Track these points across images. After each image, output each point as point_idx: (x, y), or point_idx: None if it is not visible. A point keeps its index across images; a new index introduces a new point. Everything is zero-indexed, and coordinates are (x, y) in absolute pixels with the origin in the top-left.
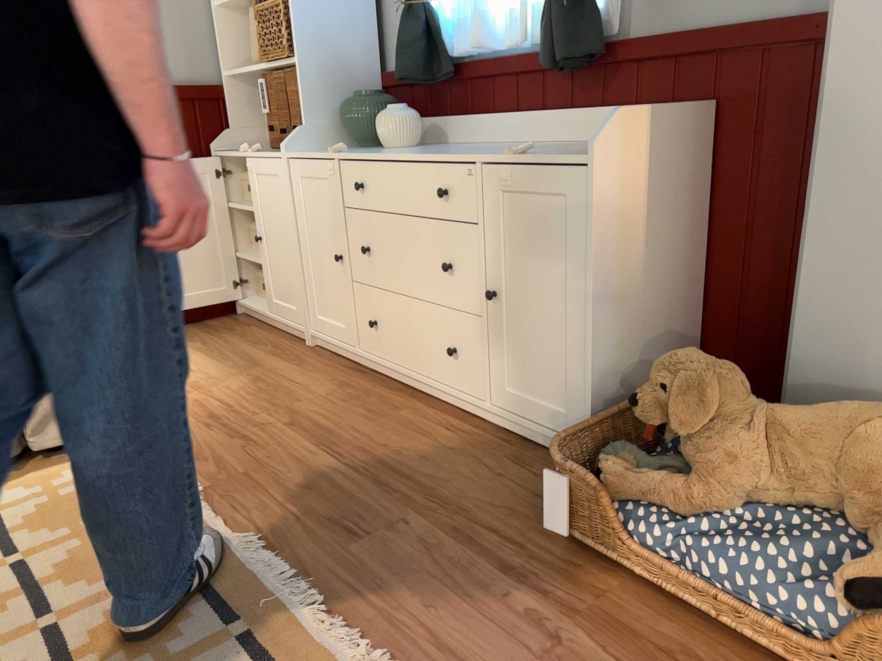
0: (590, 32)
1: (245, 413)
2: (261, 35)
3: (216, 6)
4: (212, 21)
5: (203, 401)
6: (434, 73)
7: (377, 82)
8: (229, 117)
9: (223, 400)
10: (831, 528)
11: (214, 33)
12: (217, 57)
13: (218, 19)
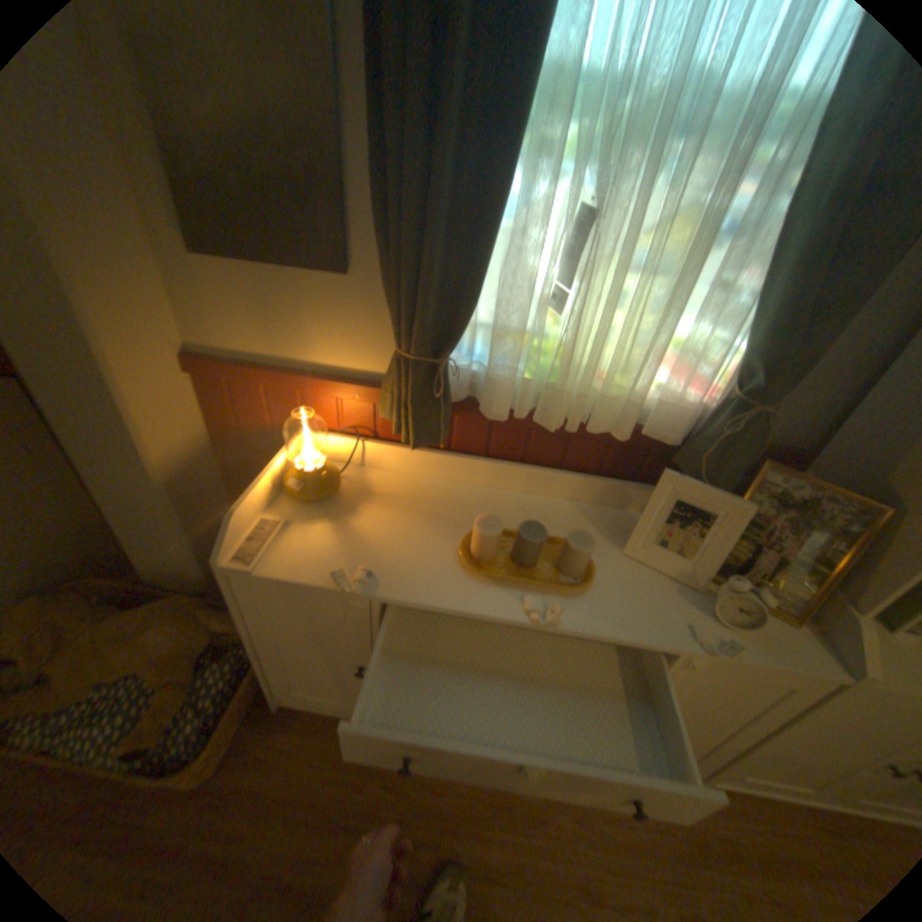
0: None
1: None
2: None
3: None
4: None
5: None
6: None
7: None
8: None
9: None
10: (139, 692)
11: None
12: None
13: None
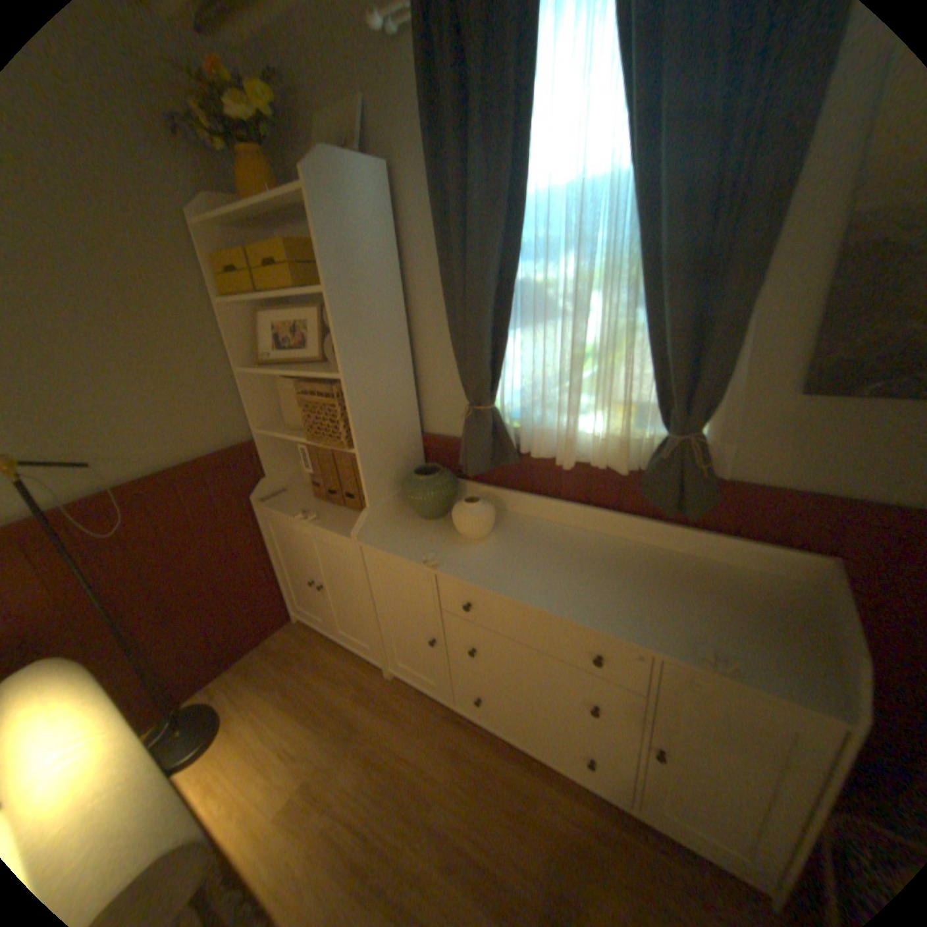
0: (714, 483)
1: (387, 853)
2: (305, 414)
3: (237, 368)
4: (233, 380)
5: (330, 833)
6: (498, 458)
7: (421, 442)
8: (263, 465)
9: (352, 825)
10: None
11: (237, 391)
12: (243, 413)
13: (241, 380)
